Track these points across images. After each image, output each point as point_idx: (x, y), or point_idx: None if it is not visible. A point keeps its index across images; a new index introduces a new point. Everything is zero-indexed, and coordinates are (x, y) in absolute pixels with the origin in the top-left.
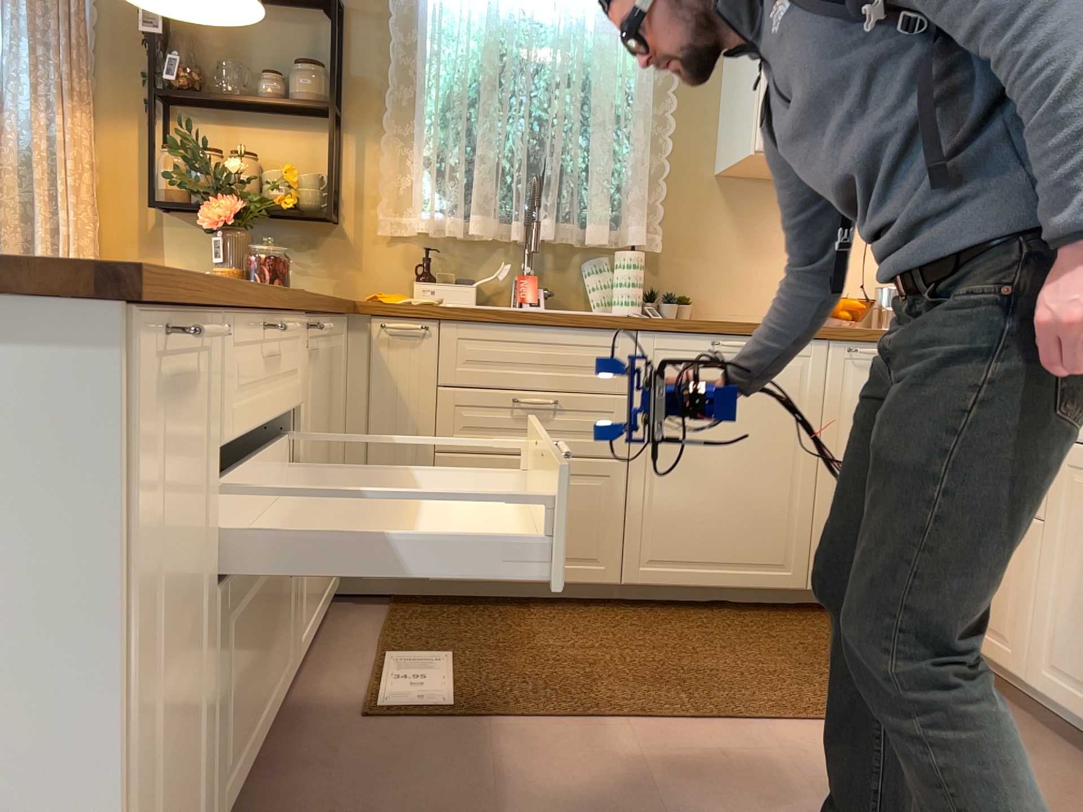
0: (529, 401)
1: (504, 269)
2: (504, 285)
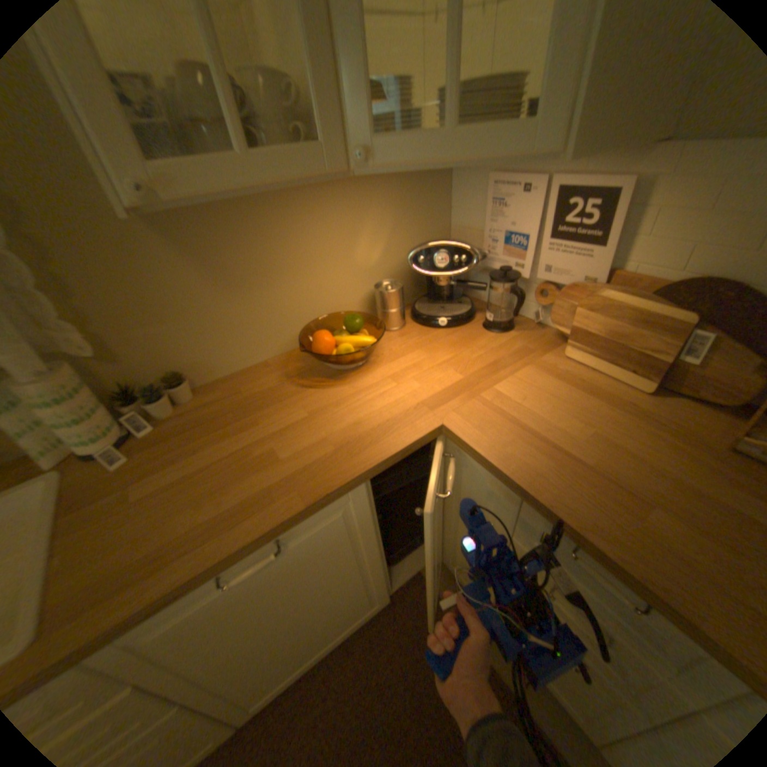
0: None
1: None
2: None
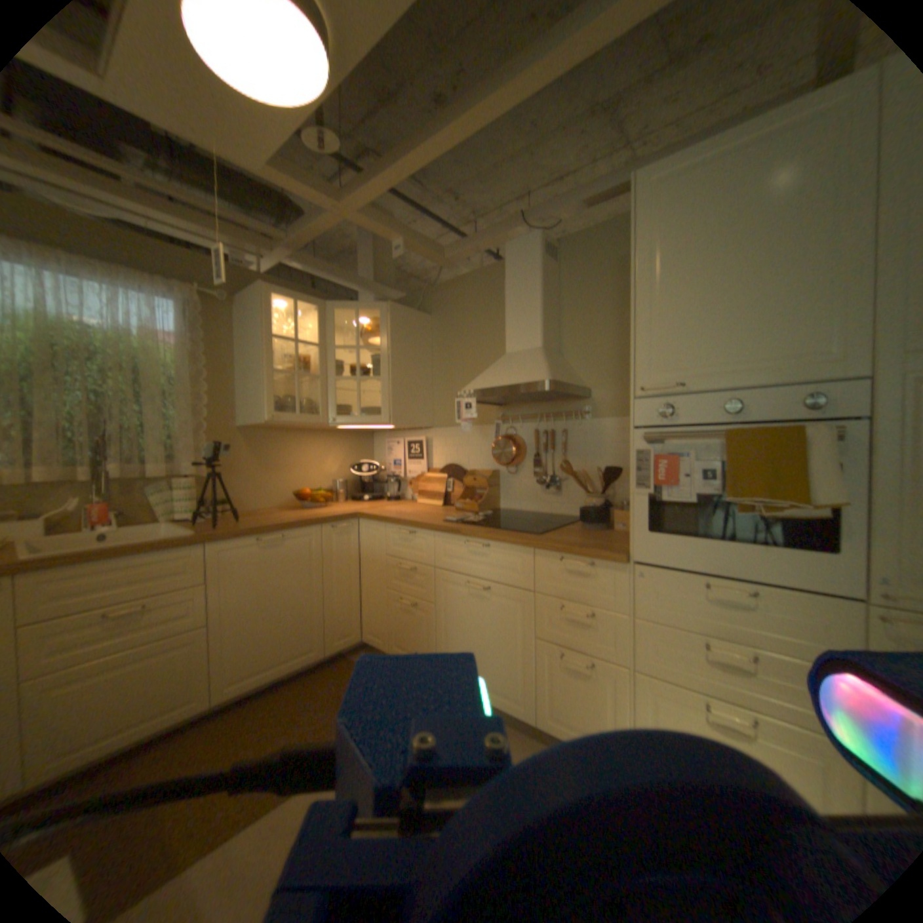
0: (118, 617)
1: (70, 506)
2: (70, 515)
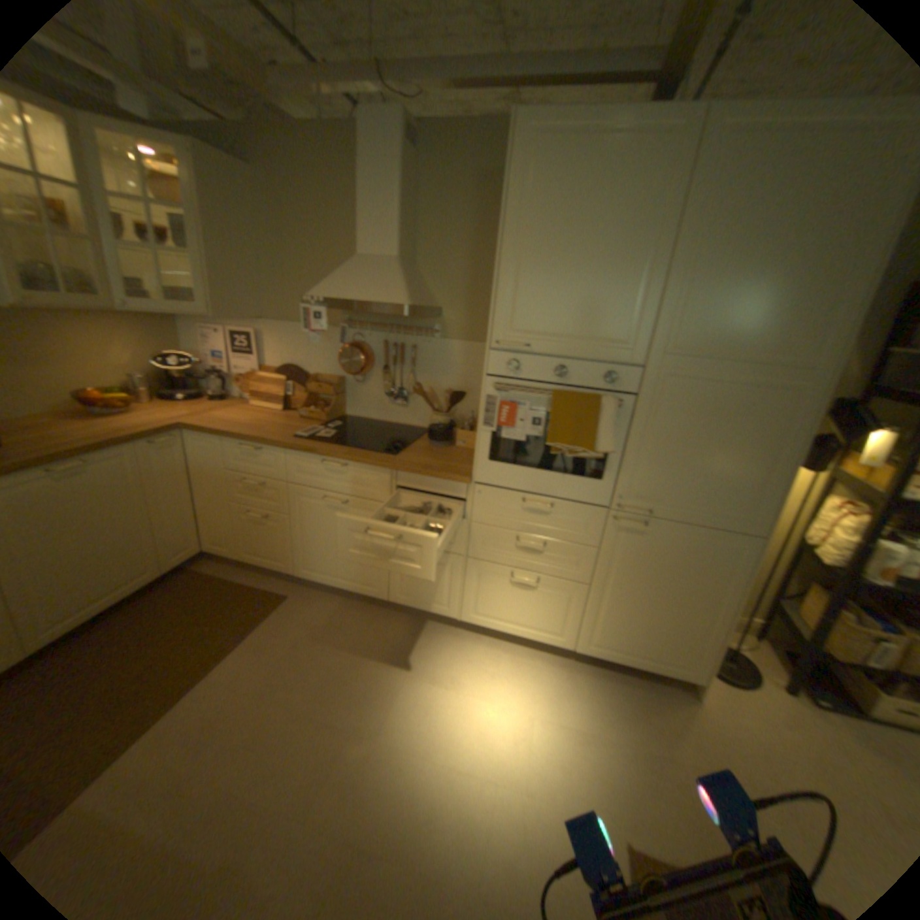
0: None
1: None
2: None
